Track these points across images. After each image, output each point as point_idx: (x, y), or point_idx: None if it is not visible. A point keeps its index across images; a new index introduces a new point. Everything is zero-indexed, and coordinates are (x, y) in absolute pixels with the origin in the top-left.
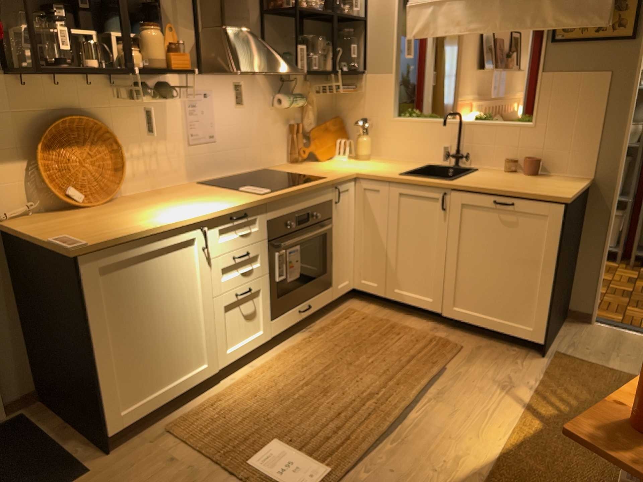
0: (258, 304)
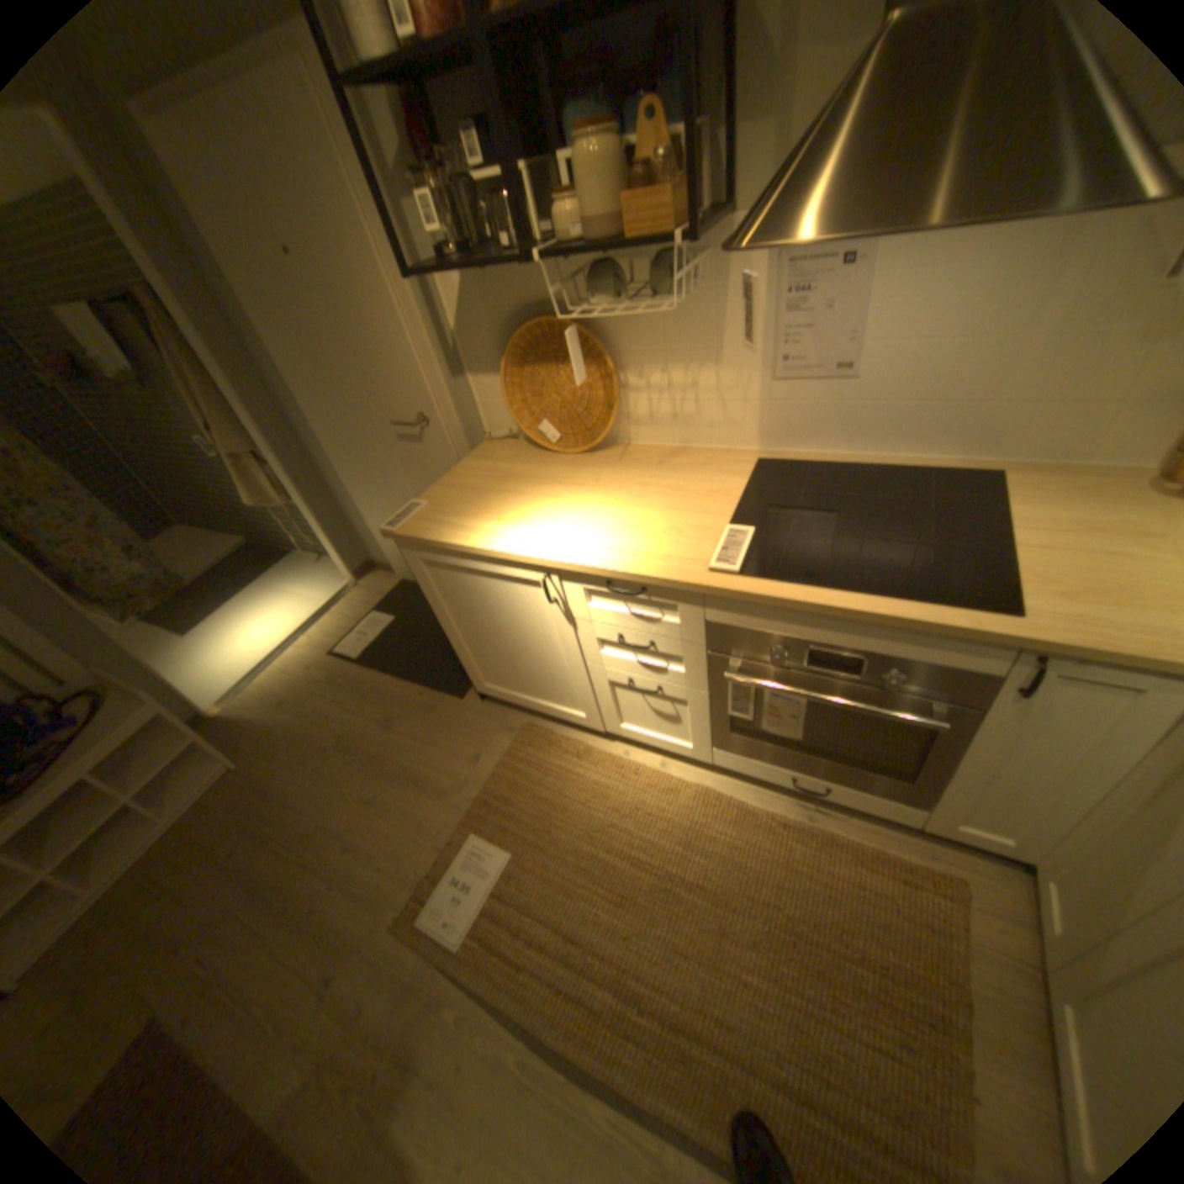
0: (685, 713)
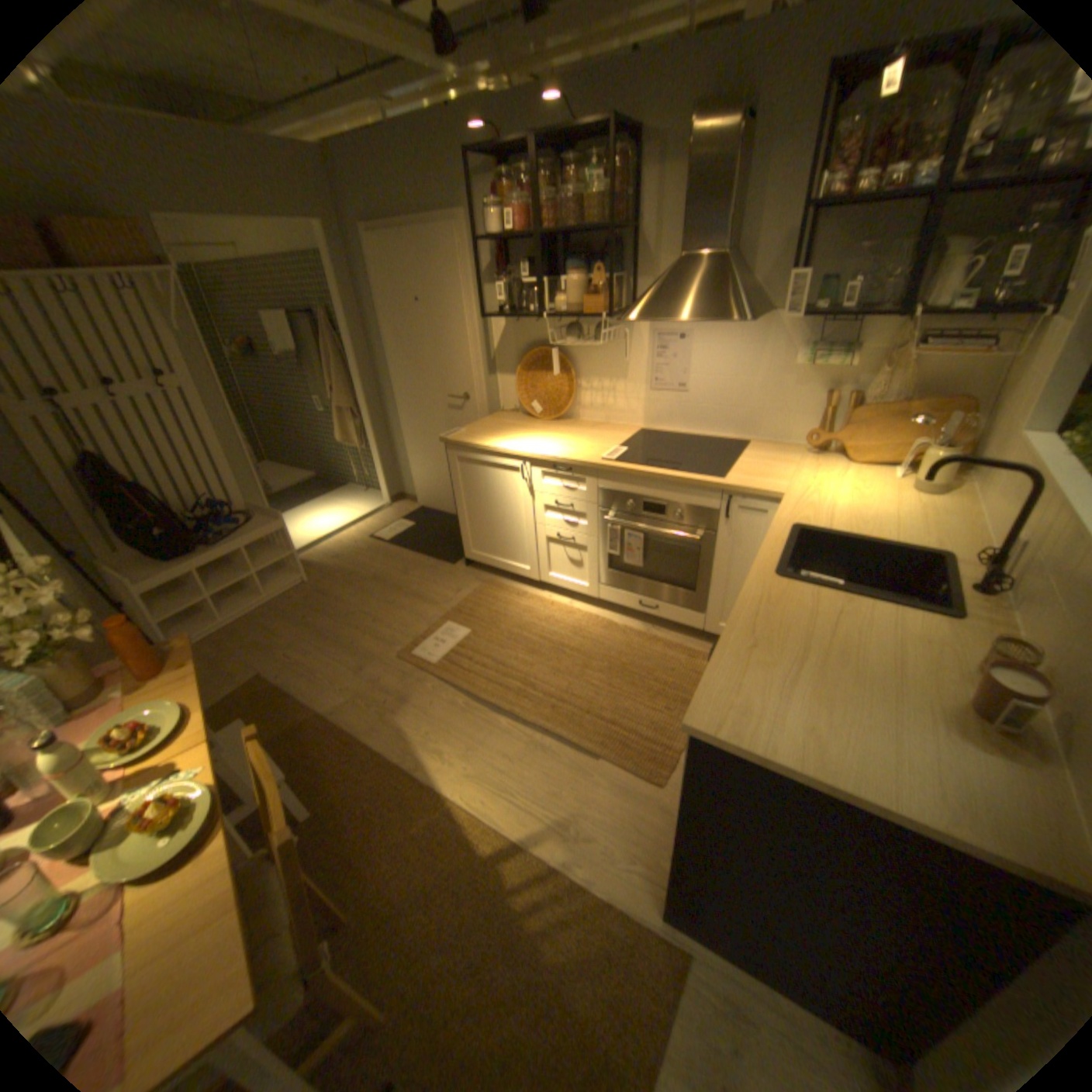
0: (585, 558)
